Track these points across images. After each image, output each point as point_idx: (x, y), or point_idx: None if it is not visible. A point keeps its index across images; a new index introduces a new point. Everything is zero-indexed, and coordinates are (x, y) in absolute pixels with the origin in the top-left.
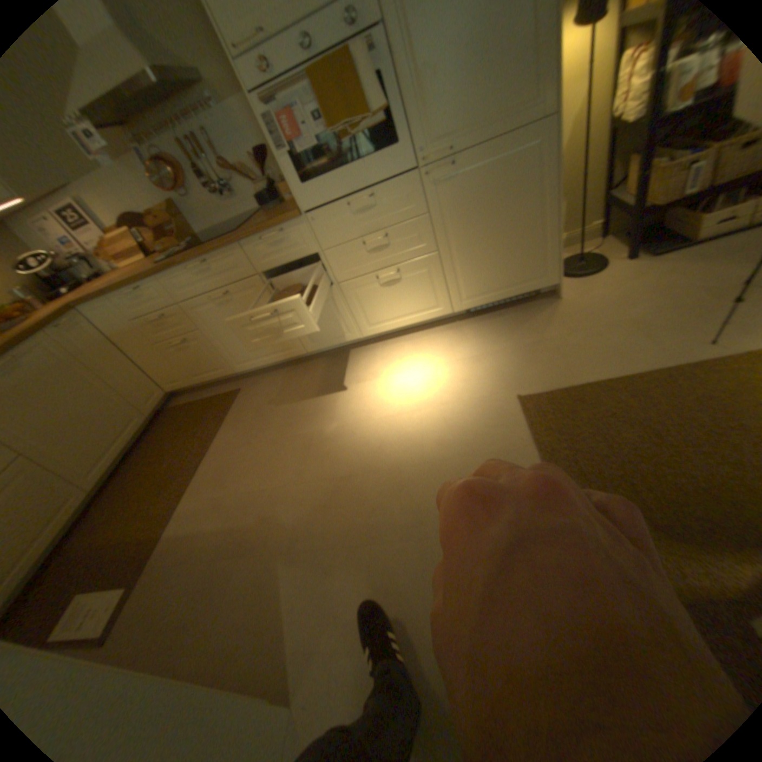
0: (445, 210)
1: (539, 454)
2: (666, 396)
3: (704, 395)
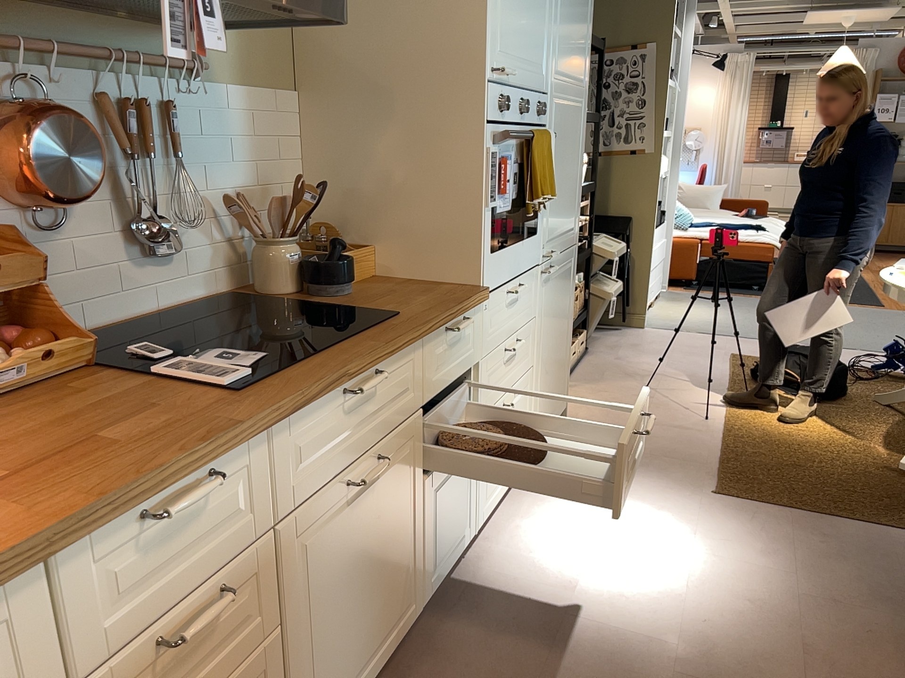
0: (542, 317)
1: (799, 511)
2: (753, 449)
3: (759, 441)
